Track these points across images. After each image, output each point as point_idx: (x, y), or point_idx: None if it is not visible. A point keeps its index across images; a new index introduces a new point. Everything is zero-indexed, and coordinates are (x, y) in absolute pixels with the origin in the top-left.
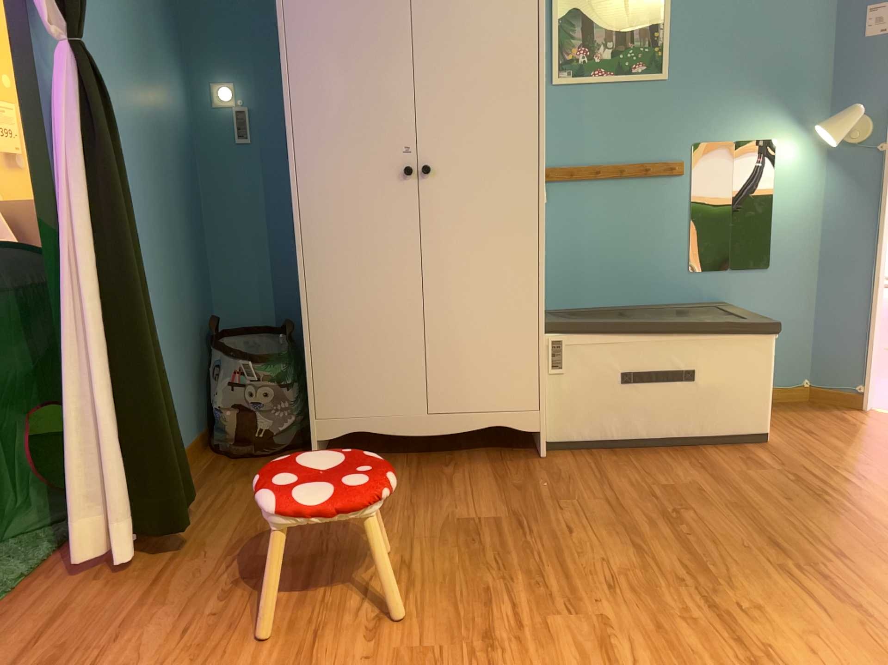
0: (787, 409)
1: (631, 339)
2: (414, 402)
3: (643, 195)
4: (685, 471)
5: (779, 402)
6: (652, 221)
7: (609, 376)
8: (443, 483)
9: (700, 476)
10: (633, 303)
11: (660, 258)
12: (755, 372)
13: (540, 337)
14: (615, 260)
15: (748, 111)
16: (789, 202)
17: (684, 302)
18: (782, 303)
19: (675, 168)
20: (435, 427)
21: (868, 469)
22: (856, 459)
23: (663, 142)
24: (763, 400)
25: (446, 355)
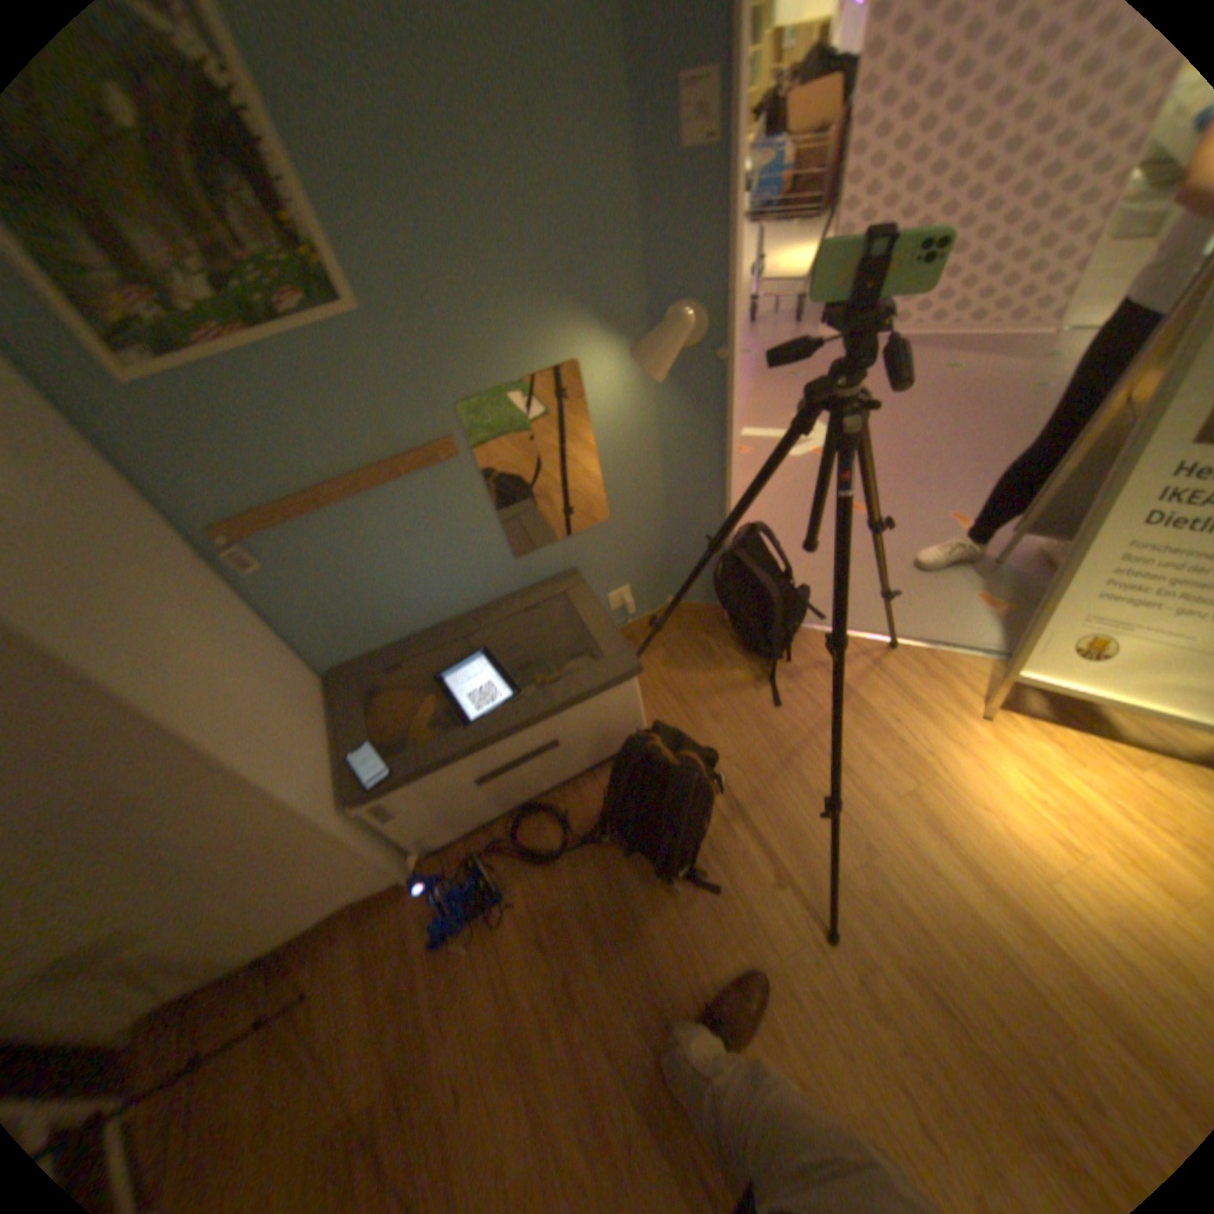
0: (657, 642)
1: (466, 759)
2: (216, 951)
3: (414, 498)
4: (574, 852)
5: (648, 627)
6: (443, 524)
7: (459, 793)
8: (307, 1018)
9: (589, 858)
10: (462, 615)
11: (474, 560)
12: (620, 710)
13: (345, 816)
14: (416, 584)
15: (526, 325)
16: (616, 437)
17: (523, 598)
18: (633, 544)
19: (444, 457)
20: (267, 943)
21: (741, 768)
22: (728, 749)
23: (407, 415)
24: (634, 722)
25: (221, 899)
